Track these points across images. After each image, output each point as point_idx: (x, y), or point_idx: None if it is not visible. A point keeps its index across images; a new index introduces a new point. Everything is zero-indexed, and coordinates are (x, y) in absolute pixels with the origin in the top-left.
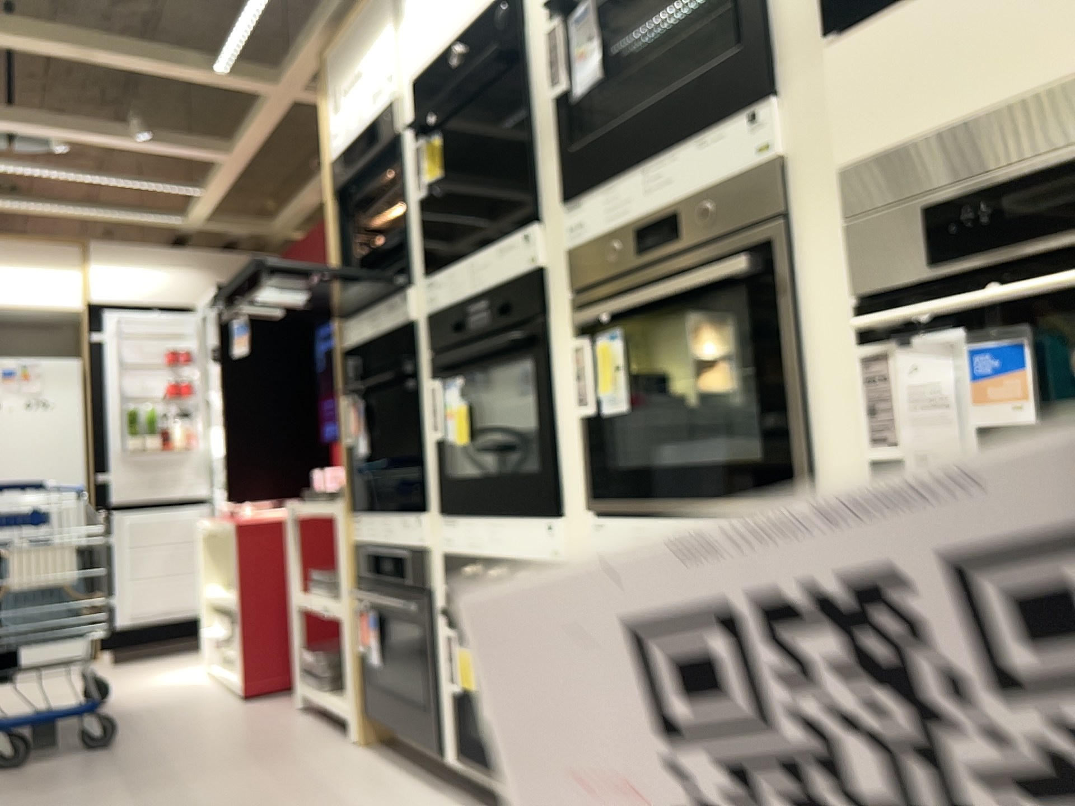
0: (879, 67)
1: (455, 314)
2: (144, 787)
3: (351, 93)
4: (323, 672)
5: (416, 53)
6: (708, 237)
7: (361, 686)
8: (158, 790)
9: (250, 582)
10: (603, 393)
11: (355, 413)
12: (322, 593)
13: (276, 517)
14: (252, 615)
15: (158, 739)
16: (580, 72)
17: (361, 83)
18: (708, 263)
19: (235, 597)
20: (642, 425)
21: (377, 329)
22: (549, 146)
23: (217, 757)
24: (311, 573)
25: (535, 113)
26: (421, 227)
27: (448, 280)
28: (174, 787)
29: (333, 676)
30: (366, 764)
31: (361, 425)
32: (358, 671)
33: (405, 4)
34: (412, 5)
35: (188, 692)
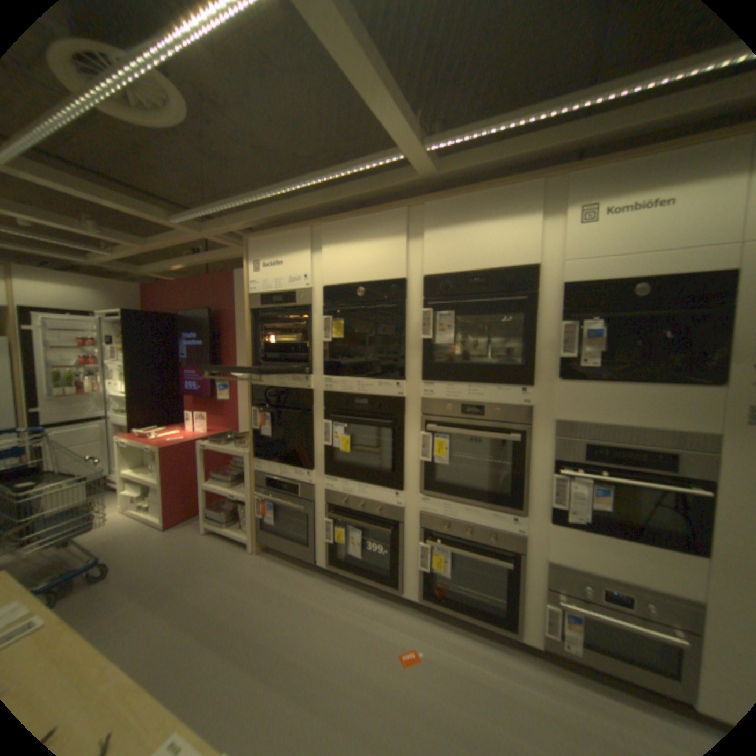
0: (579, 398)
1: (346, 399)
2: (154, 605)
3: (271, 269)
4: (216, 519)
5: (329, 276)
6: (497, 420)
7: (256, 532)
8: (165, 605)
9: (166, 477)
10: (436, 457)
11: (262, 418)
12: (217, 485)
13: (176, 443)
14: (166, 493)
15: (132, 569)
16: (440, 336)
17: (280, 268)
18: (496, 429)
19: (150, 482)
20: (445, 466)
21: (283, 386)
22: (414, 354)
23: (181, 576)
24: (212, 476)
25: (407, 337)
26: (323, 354)
27: (342, 384)
28: (173, 601)
29: (225, 522)
30: (265, 567)
31: (268, 426)
32: (253, 526)
33: (320, 247)
34: (328, 253)
35: (119, 530)
